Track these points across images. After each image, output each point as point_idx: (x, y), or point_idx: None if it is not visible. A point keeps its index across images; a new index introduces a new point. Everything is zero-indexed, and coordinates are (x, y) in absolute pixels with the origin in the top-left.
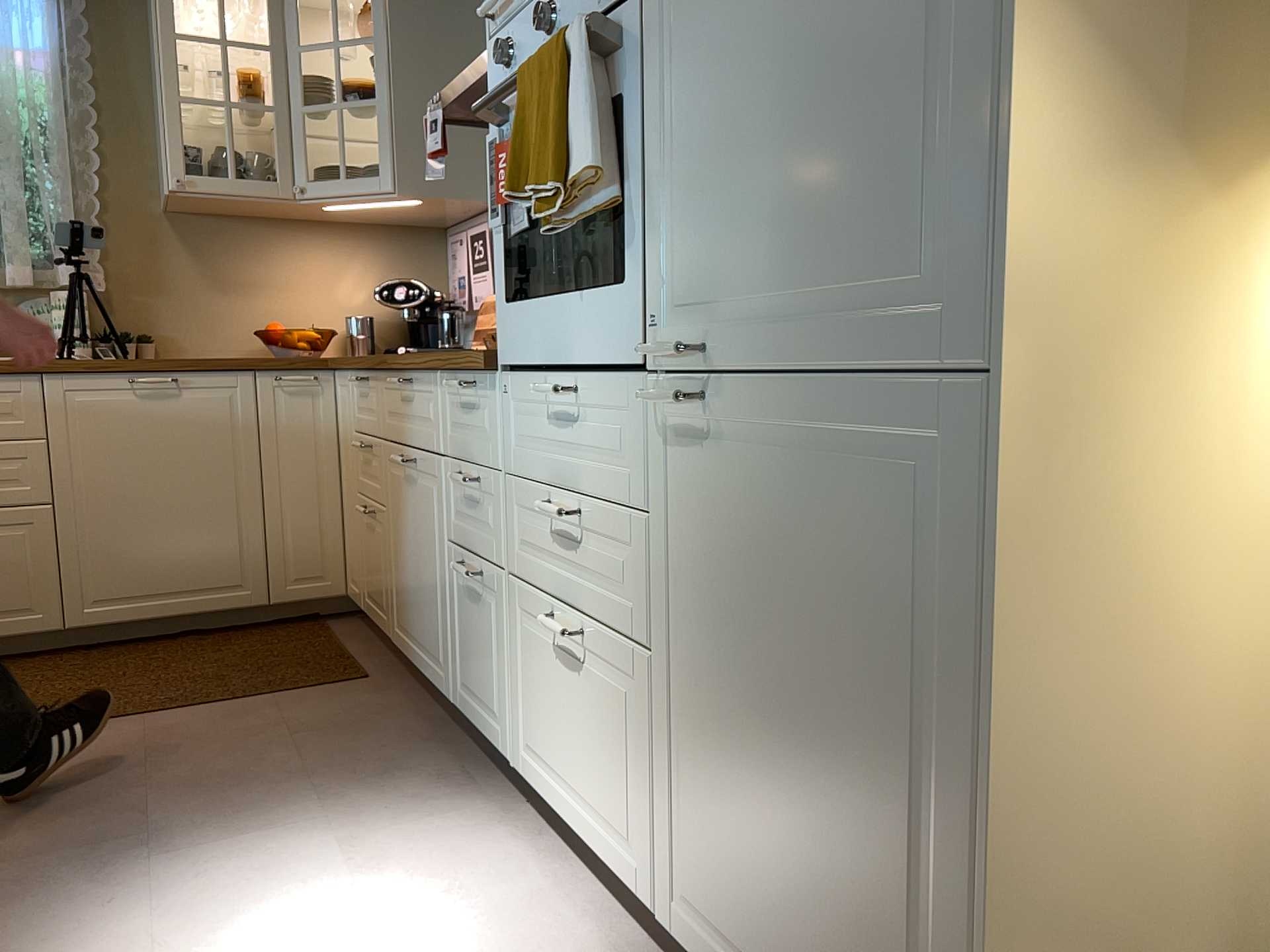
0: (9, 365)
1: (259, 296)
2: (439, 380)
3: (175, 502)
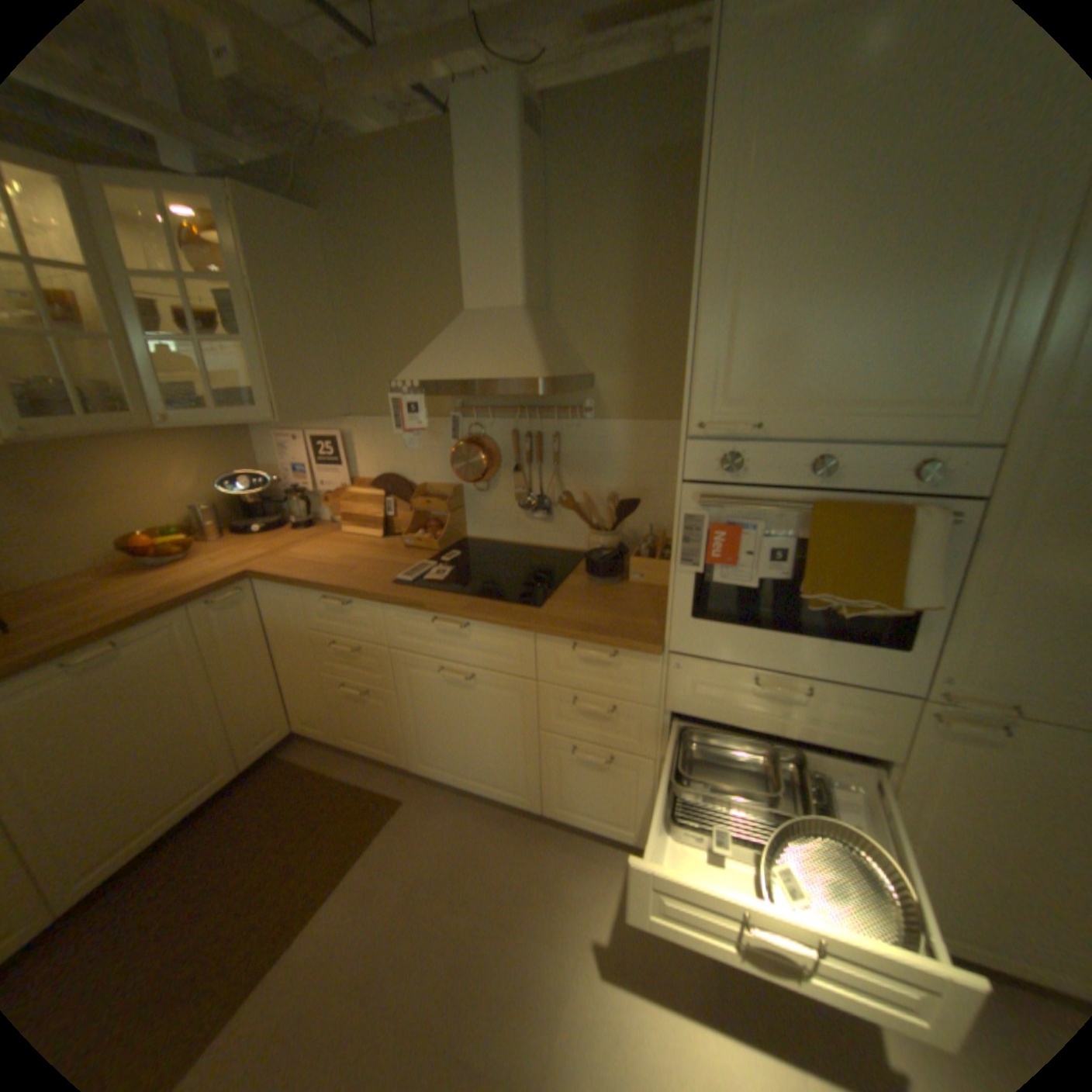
0: None
1: (93, 508)
2: (535, 635)
3: (144, 747)
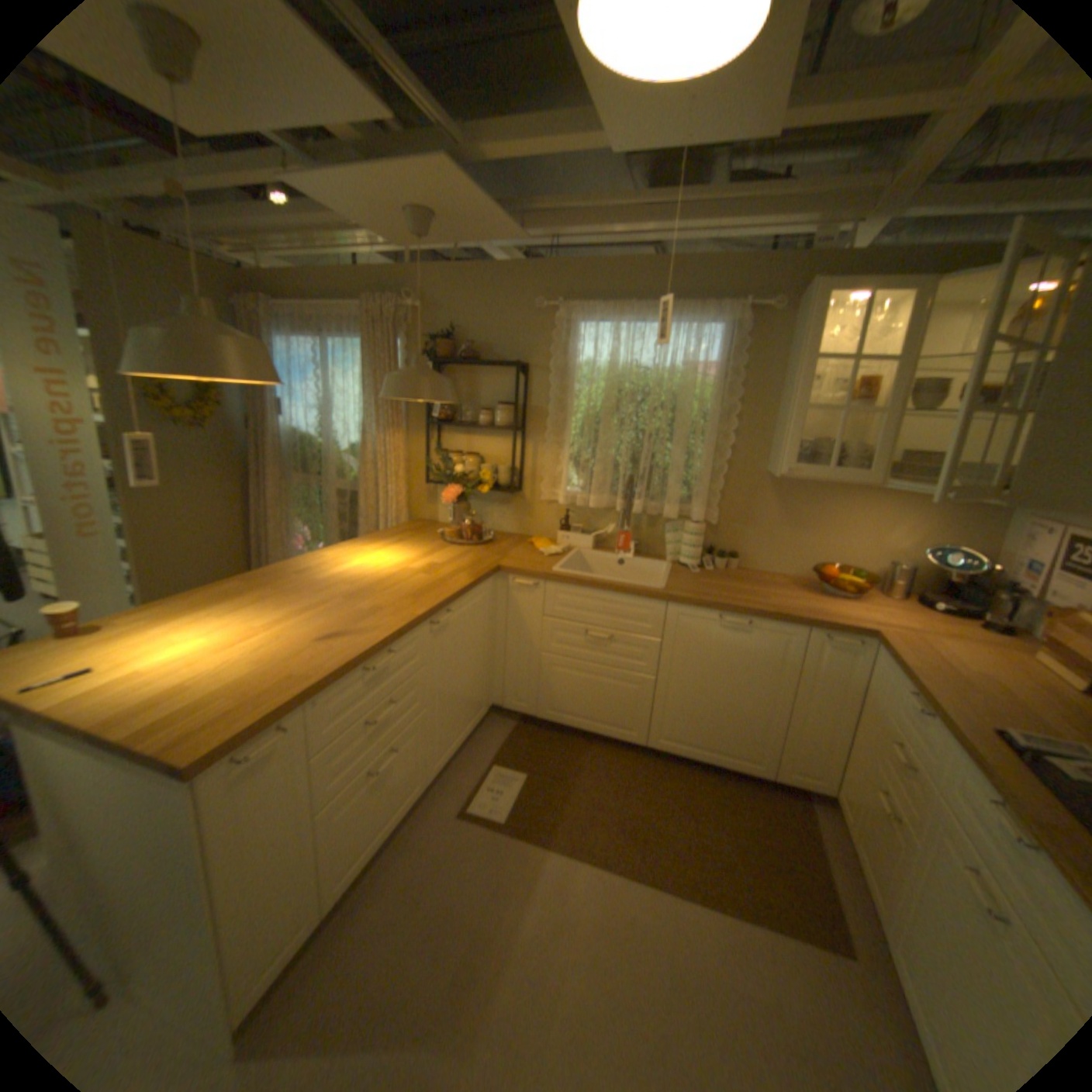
0: (650, 593)
1: (822, 535)
2: None
3: (729, 699)
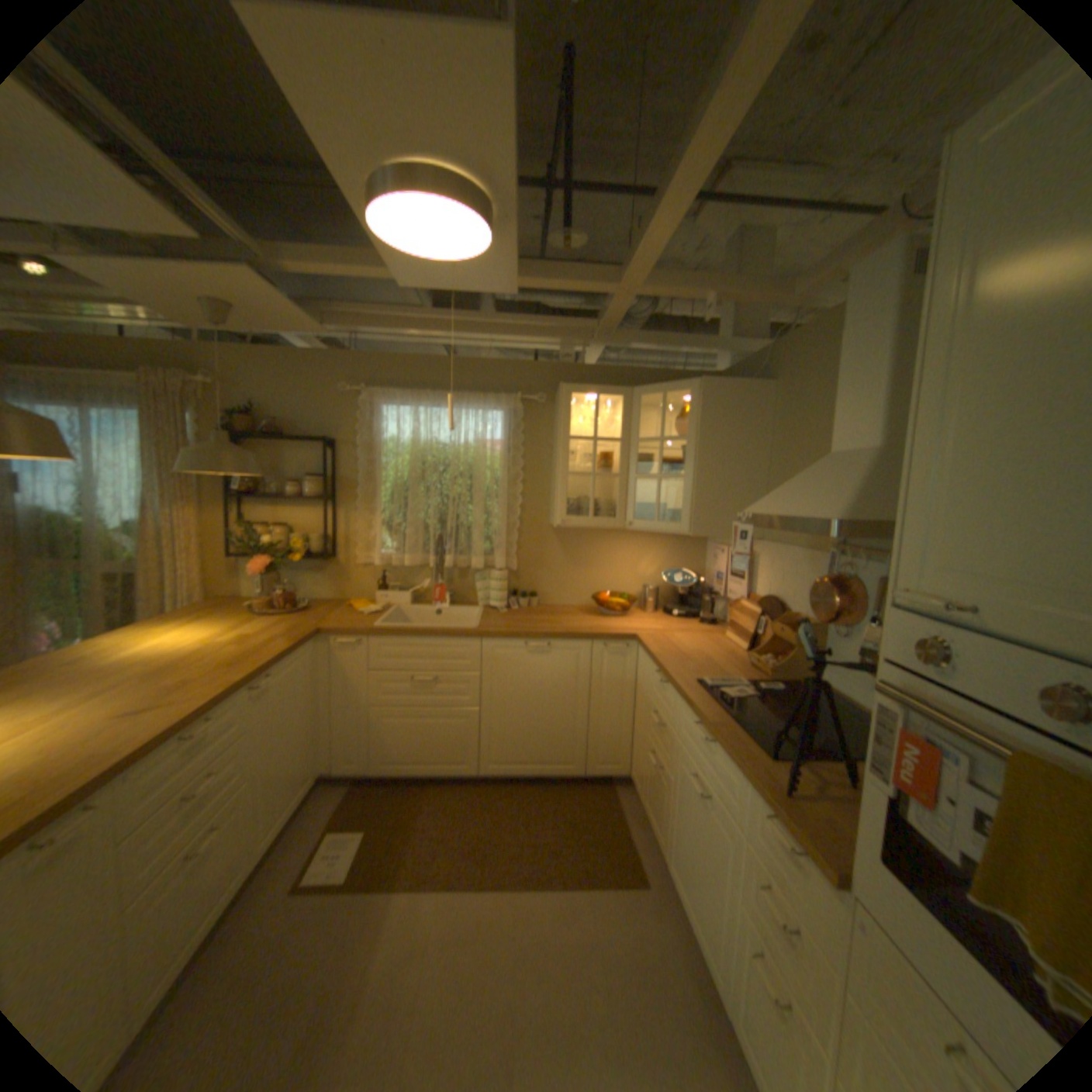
0: (467, 632)
1: (595, 570)
2: (751, 785)
3: (542, 712)
